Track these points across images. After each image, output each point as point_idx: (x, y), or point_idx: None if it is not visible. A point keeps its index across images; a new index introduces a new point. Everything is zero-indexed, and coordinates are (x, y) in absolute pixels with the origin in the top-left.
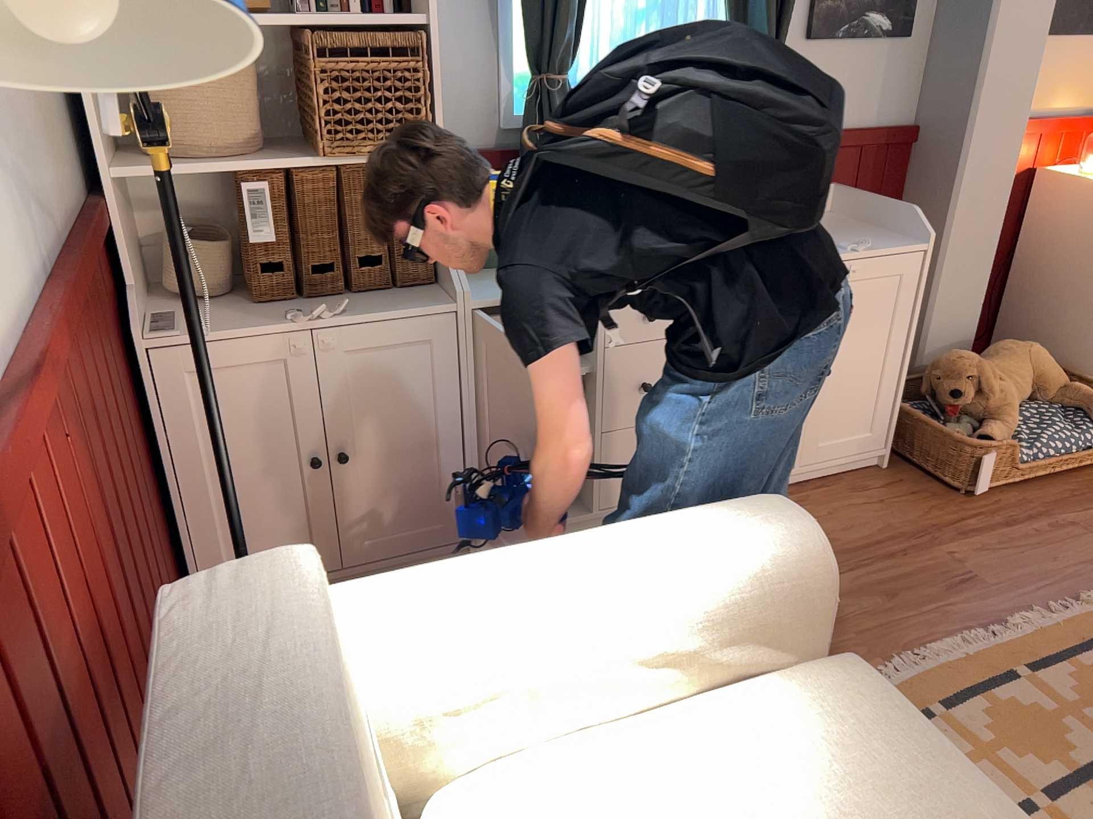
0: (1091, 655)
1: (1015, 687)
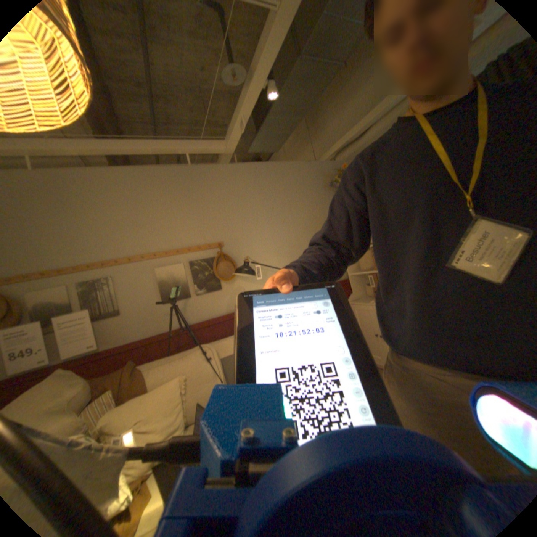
0: None
1: None
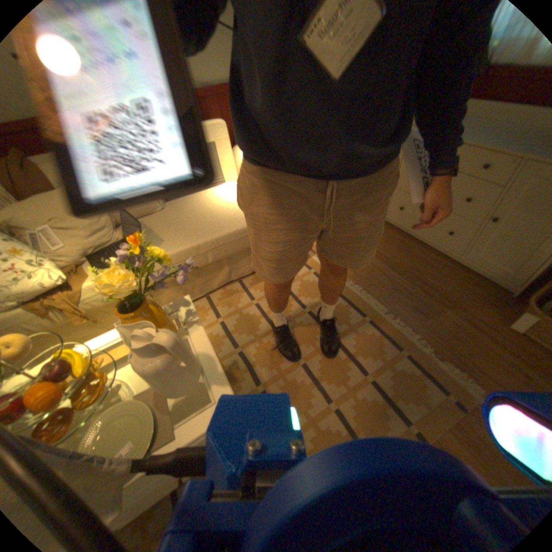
0: (392, 346)
1: (358, 316)
